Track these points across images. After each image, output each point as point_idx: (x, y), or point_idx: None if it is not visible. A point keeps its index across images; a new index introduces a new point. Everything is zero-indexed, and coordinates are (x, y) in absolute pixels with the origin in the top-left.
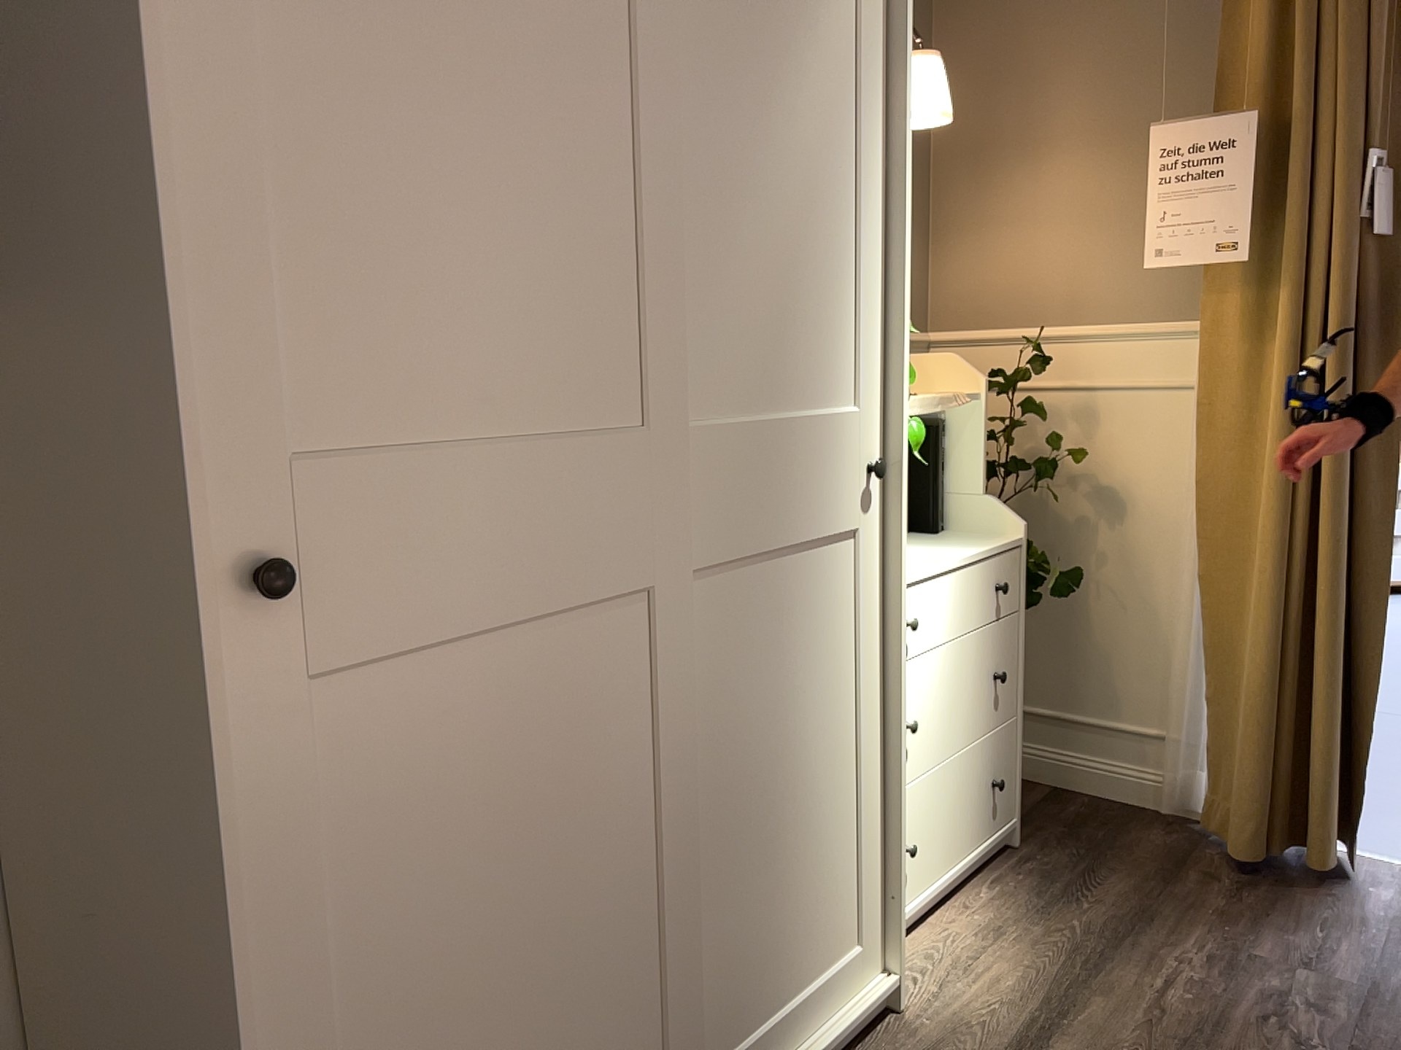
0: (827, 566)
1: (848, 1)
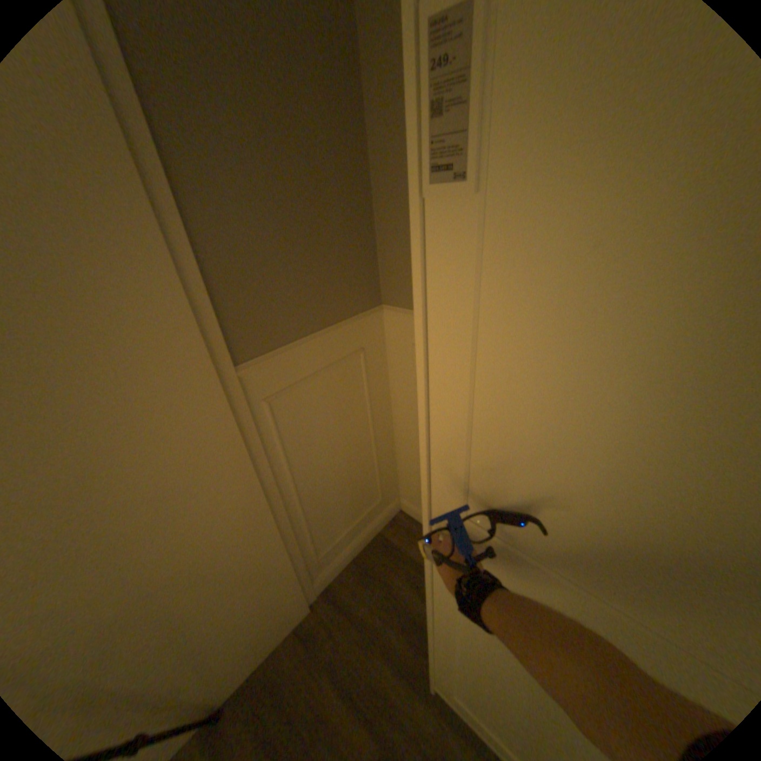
0: None
1: None
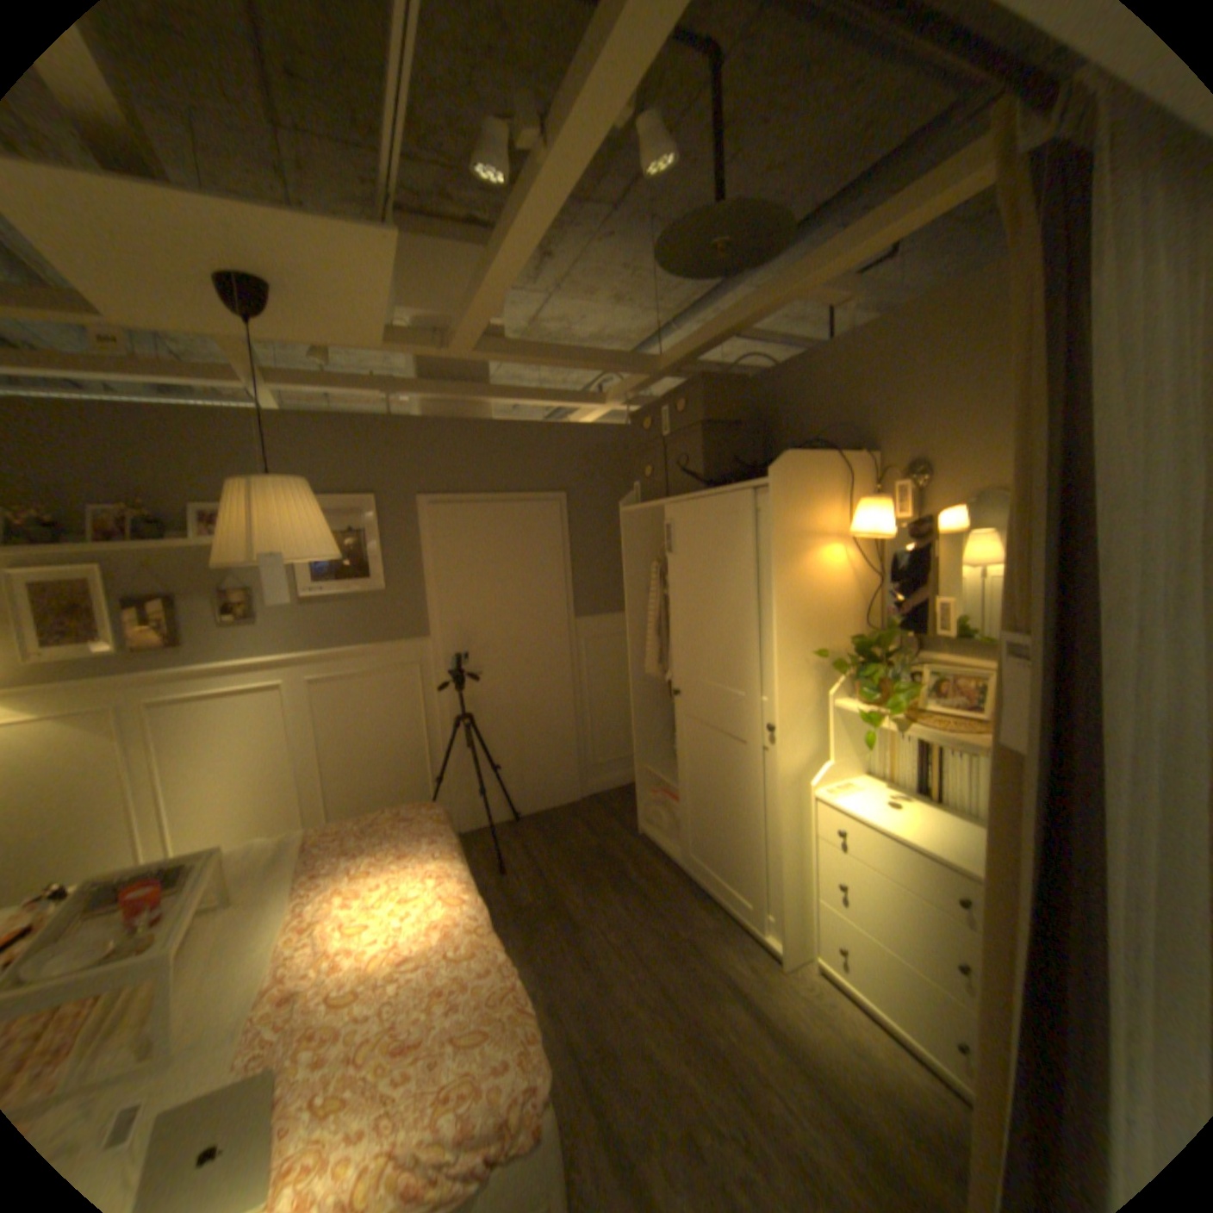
0: (753, 755)
1: (758, 544)
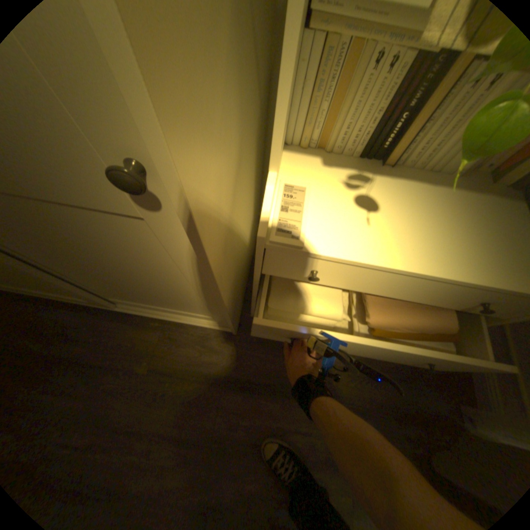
0: (93, 221)
1: None
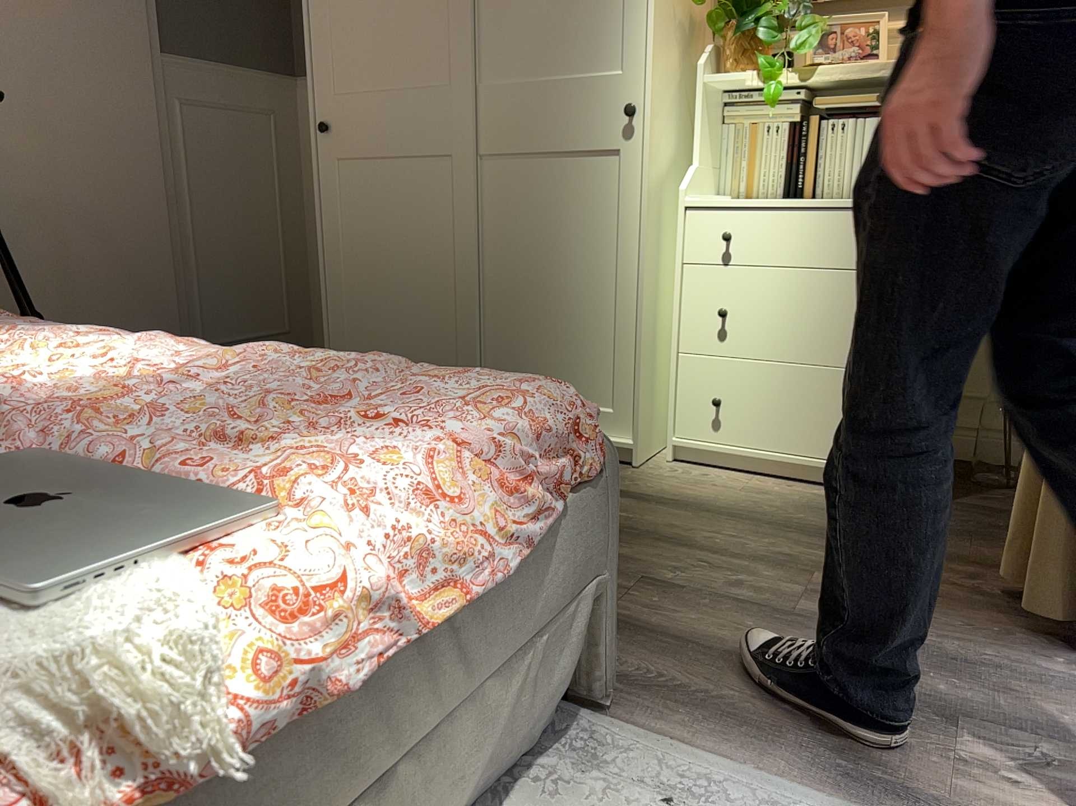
0: (592, 170)
1: None
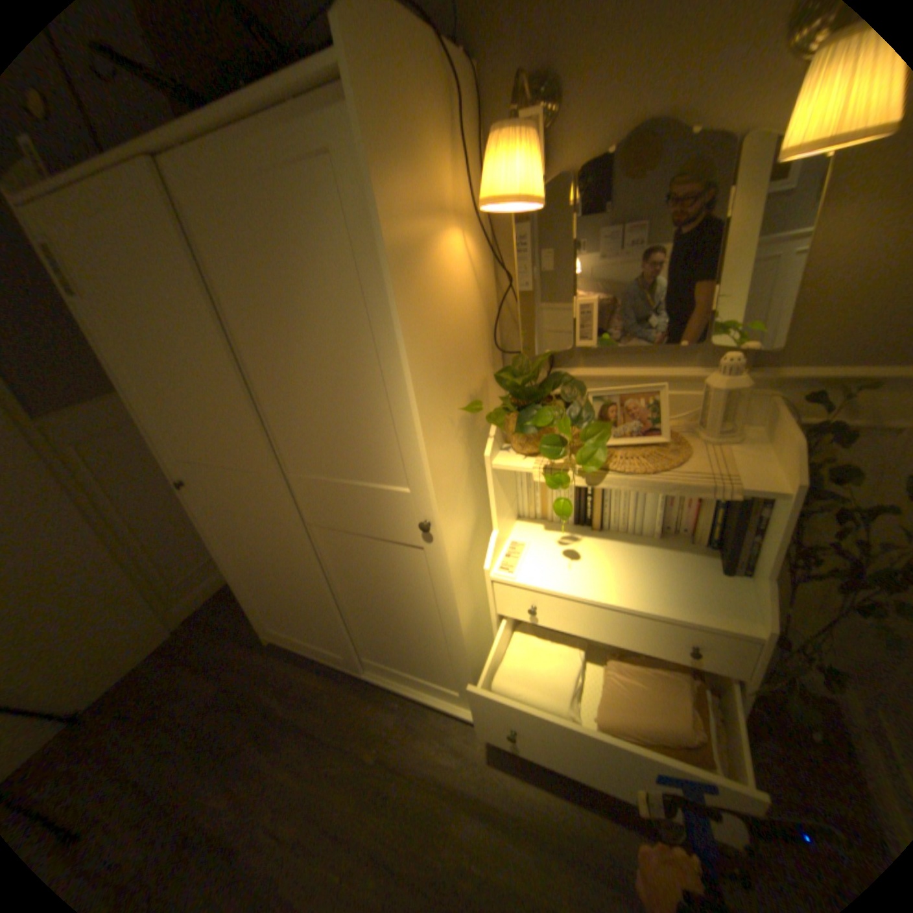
0: (398, 553)
1: (336, 228)
